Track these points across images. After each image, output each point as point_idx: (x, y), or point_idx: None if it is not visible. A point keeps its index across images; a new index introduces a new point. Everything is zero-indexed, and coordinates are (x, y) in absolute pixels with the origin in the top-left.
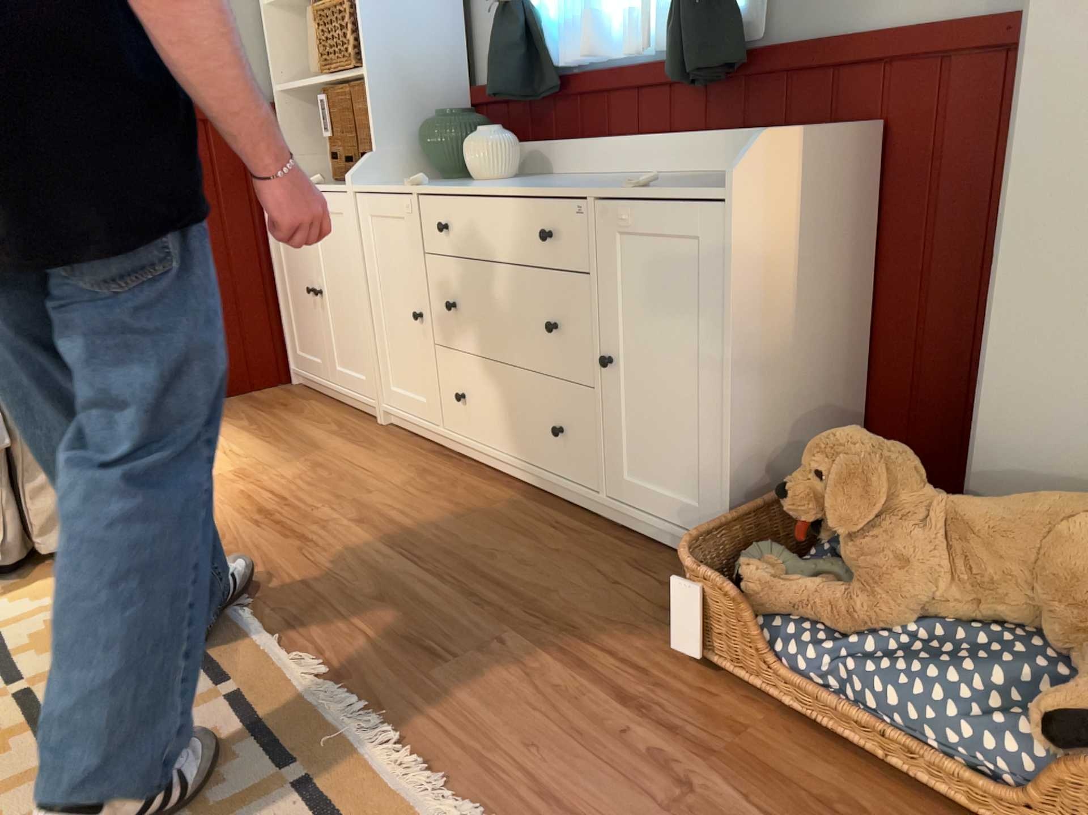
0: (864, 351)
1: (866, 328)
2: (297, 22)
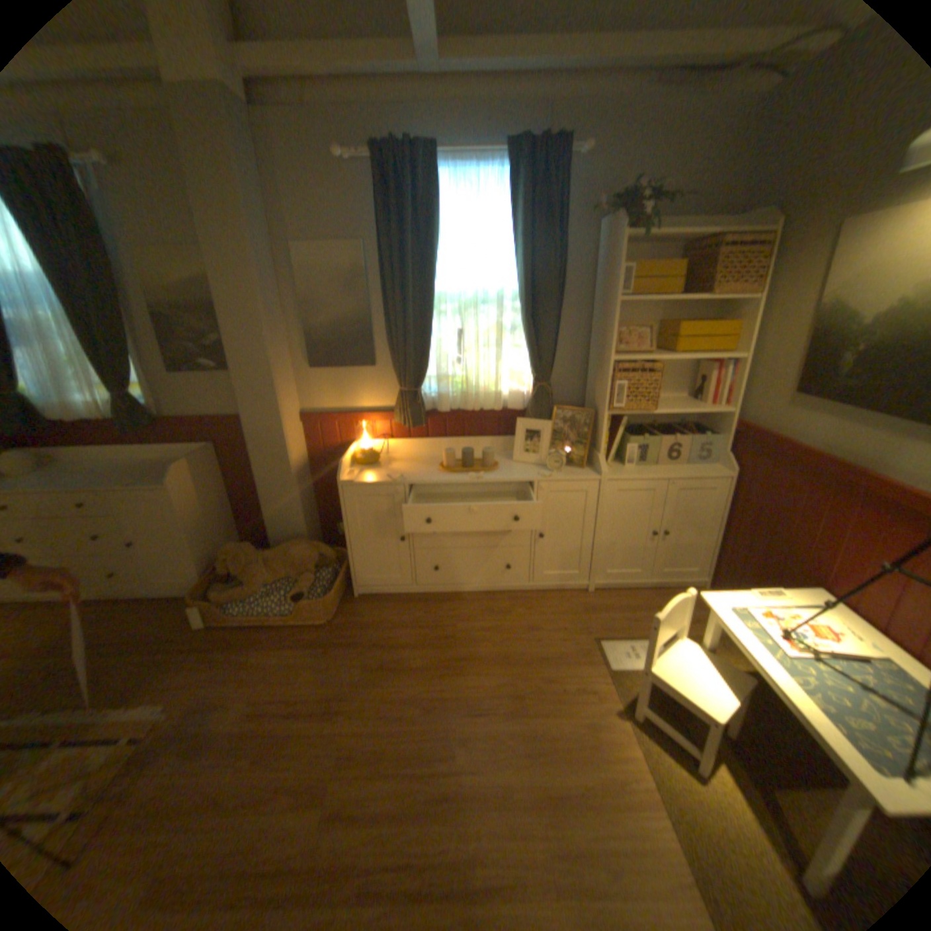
0: (230, 510)
1: (228, 503)
2: None
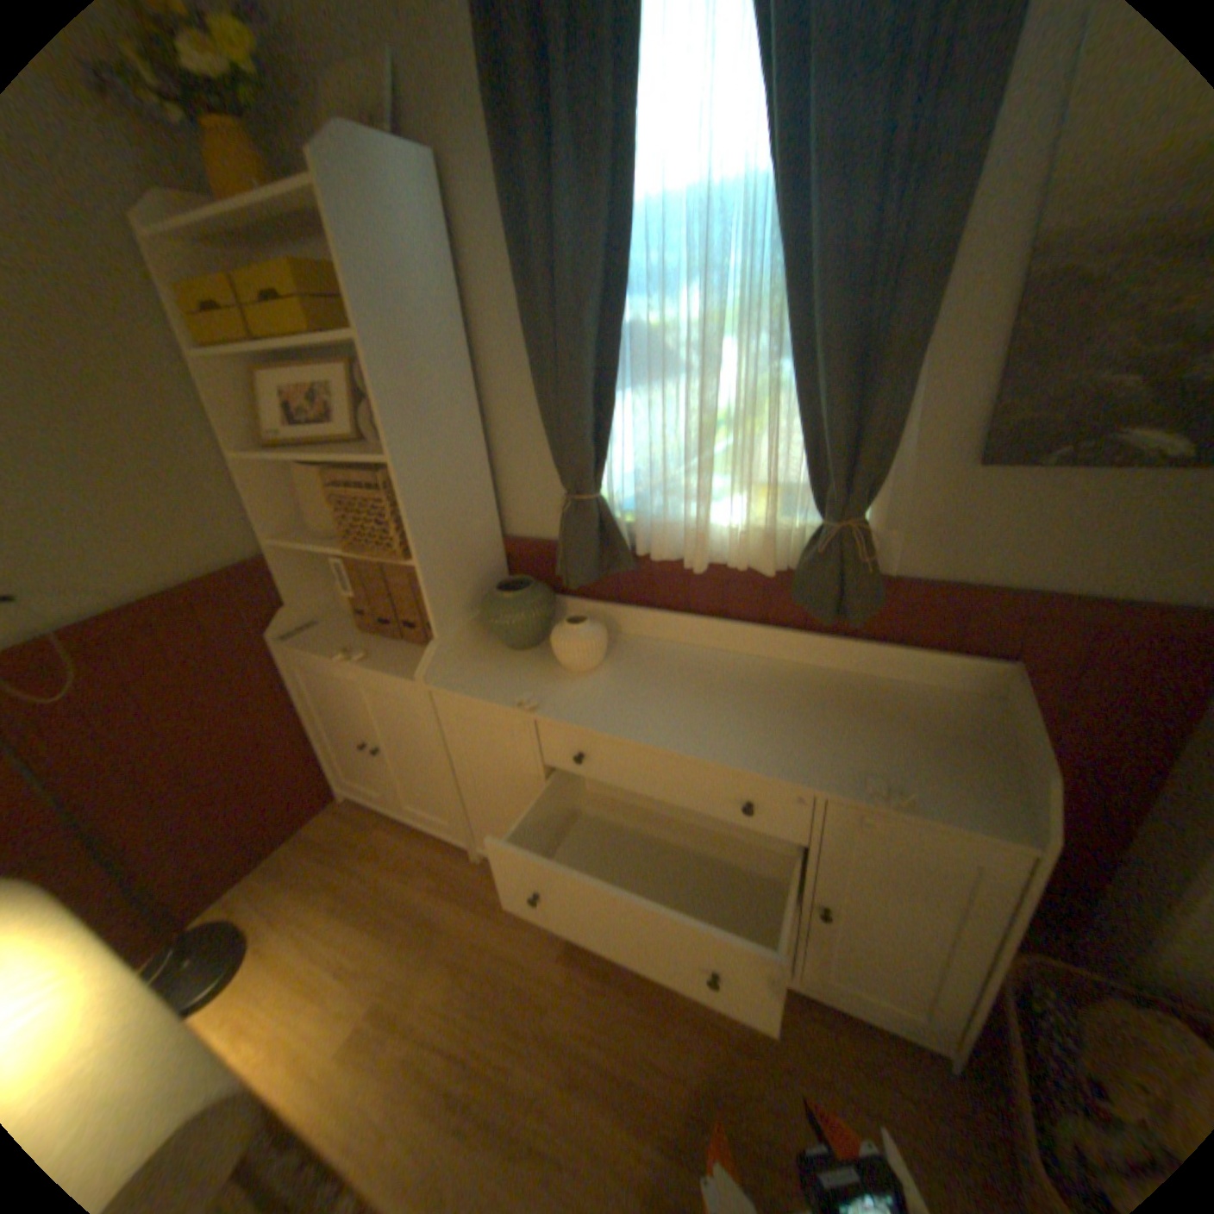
0: None
1: None
2: (271, 462)
